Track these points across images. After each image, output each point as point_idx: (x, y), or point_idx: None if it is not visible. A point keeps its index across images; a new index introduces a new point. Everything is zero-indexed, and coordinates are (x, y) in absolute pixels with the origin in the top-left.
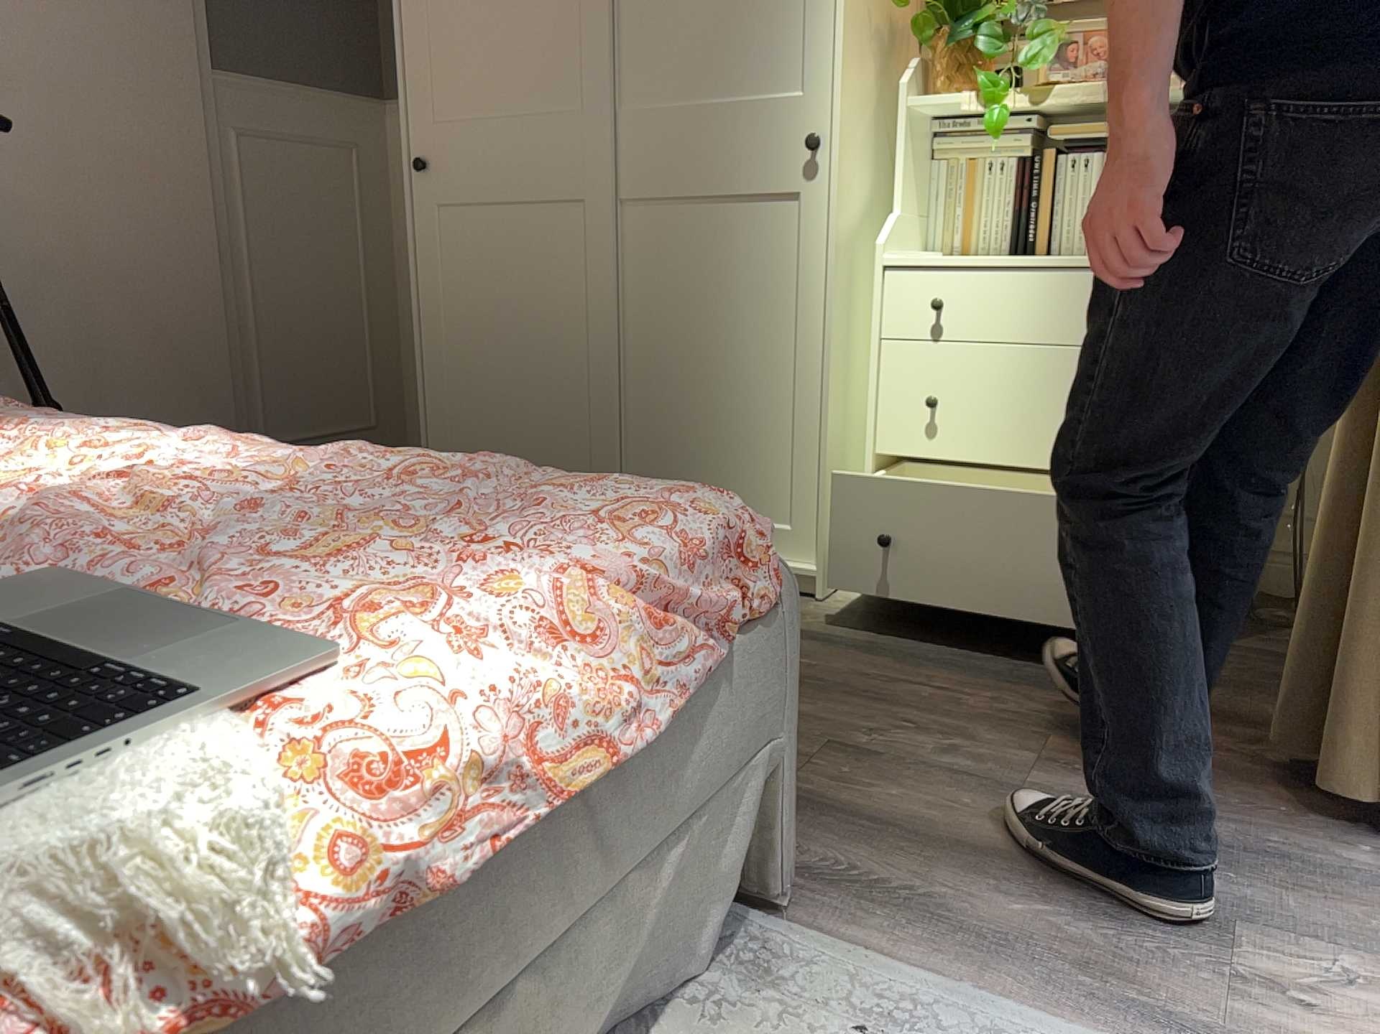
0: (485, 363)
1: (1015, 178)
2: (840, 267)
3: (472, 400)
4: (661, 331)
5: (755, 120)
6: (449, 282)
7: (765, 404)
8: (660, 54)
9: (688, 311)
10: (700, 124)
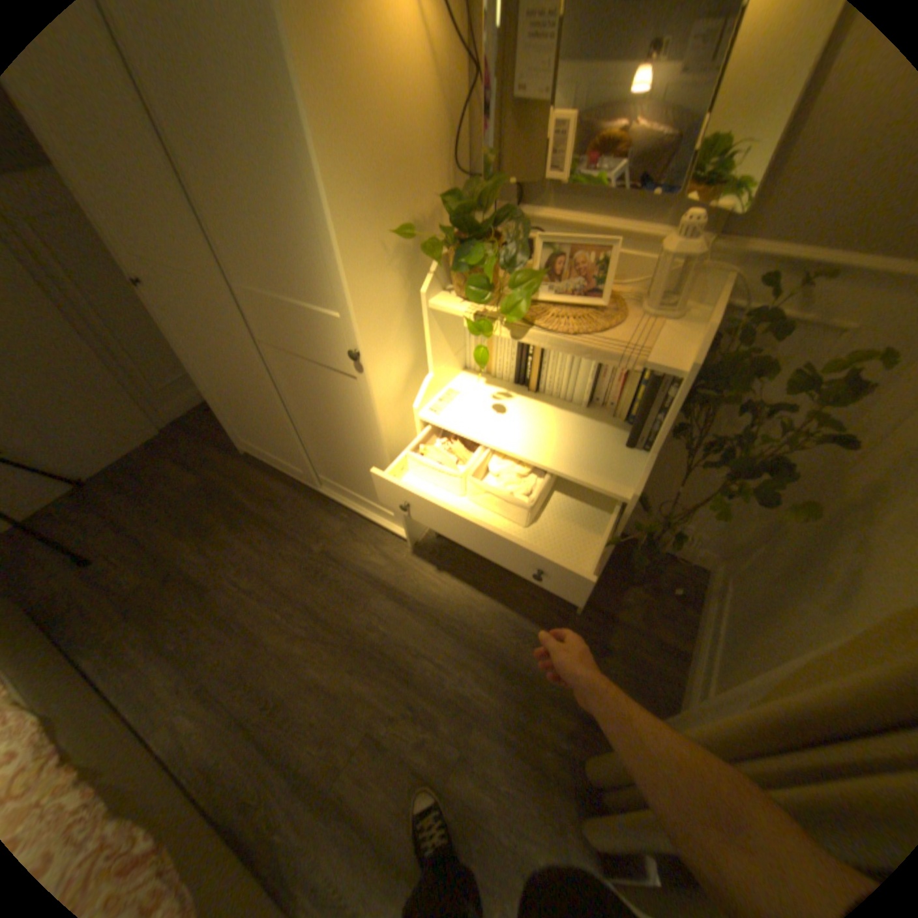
0: (229, 397)
1: (515, 347)
2: (389, 425)
3: (231, 410)
4: (307, 414)
5: (316, 322)
6: (191, 351)
7: (368, 466)
8: (240, 250)
9: (317, 410)
10: (283, 311)
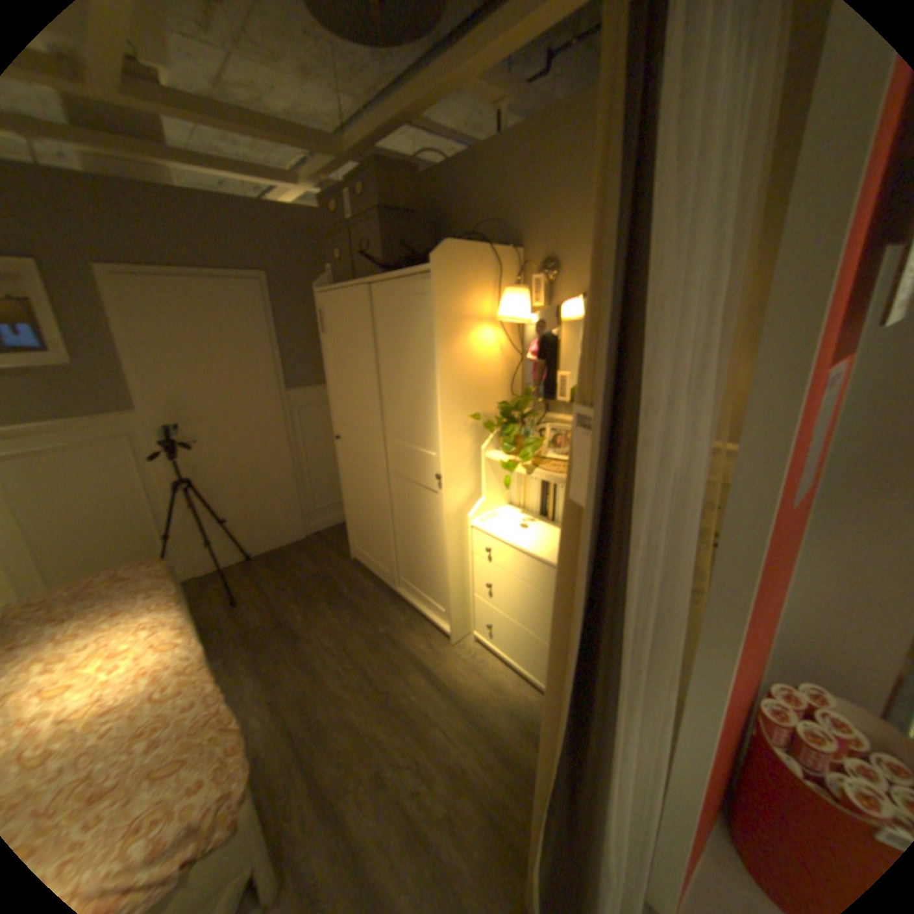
0: (359, 510)
1: (537, 487)
2: (450, 526)
3: (357, 521)
4: (403, 521)
5: (422, 459)
6: (348, 479)
7: (433, 563)
8: (395, 422)
9: (410, 518)
10: (407, 453)
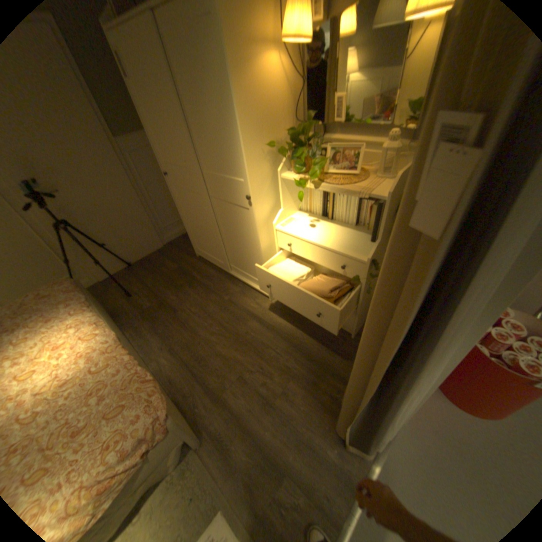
0: (195, 226)
1: (320, 196)
2: (262, 232)
3: (195, 233)
4: (227, 231)
5: (234, 185)
6: (182, 205)
7: (253, 256)
8: (207, 157)
9: (232, 229)
10: (222, 181)
